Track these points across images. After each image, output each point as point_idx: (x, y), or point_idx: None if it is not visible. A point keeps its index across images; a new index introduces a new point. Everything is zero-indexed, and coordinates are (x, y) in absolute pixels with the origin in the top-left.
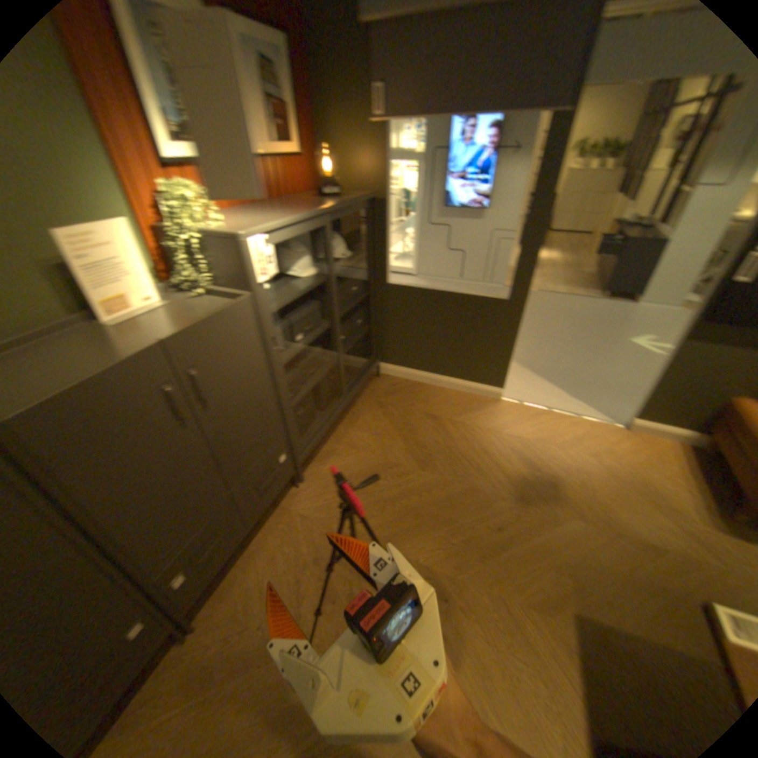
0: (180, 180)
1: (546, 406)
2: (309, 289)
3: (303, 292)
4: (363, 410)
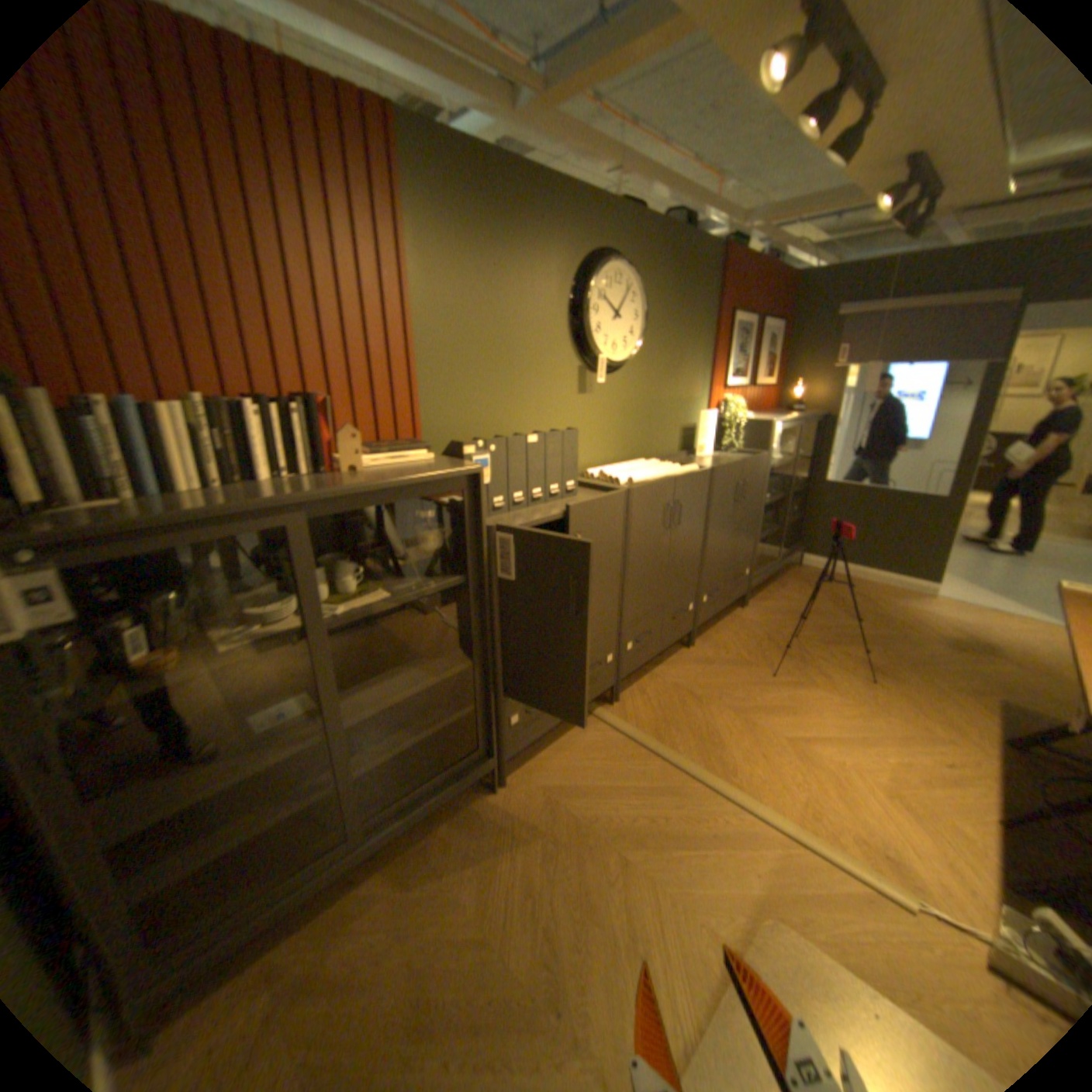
0: (730, 396)
1: (992, 609)
2: (783, 464)
3: (780, 465)
4: (789, 583)
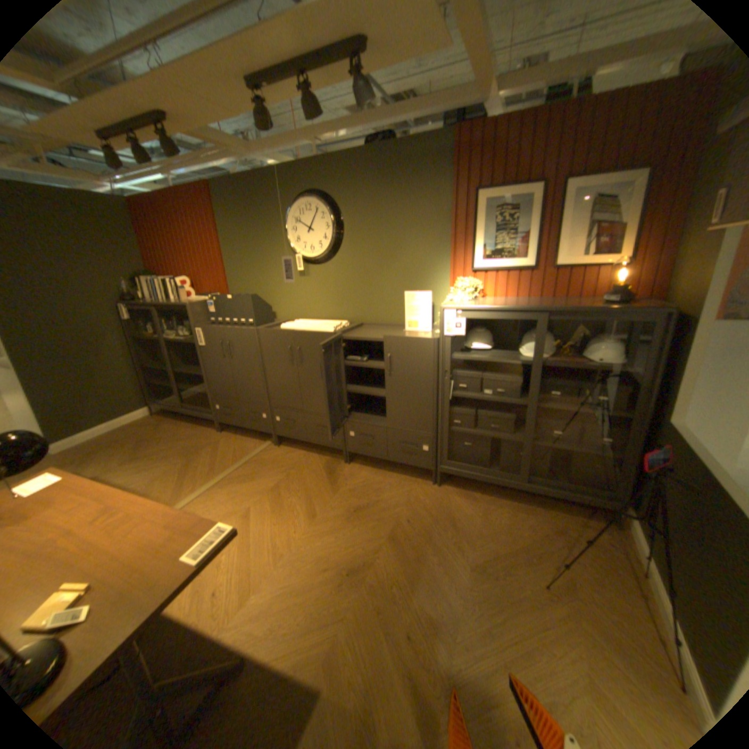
0: (473, 279)
1: None
2: (503, 361)
3: (495, 360)
4: (542, 518)
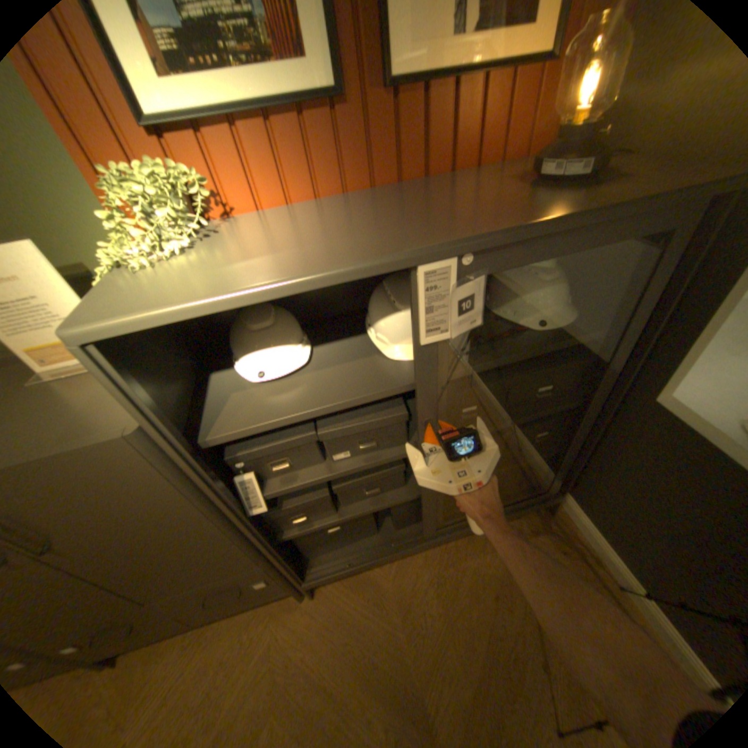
0: (161, 159)
1: None
2: (358, 402)
3: (337, 408)
4: (471, 557)
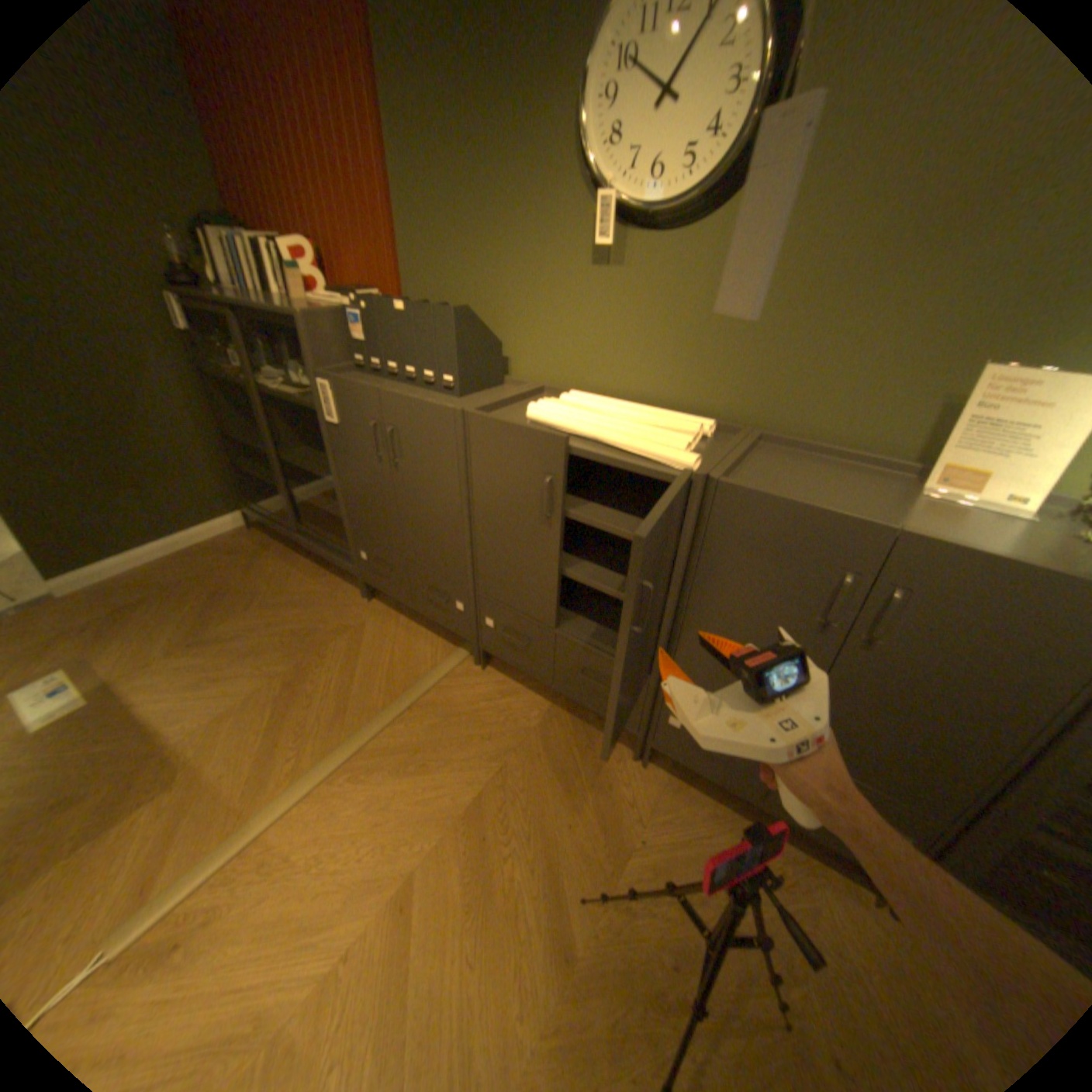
0: None
1: None
2: None
3: None
4: None
